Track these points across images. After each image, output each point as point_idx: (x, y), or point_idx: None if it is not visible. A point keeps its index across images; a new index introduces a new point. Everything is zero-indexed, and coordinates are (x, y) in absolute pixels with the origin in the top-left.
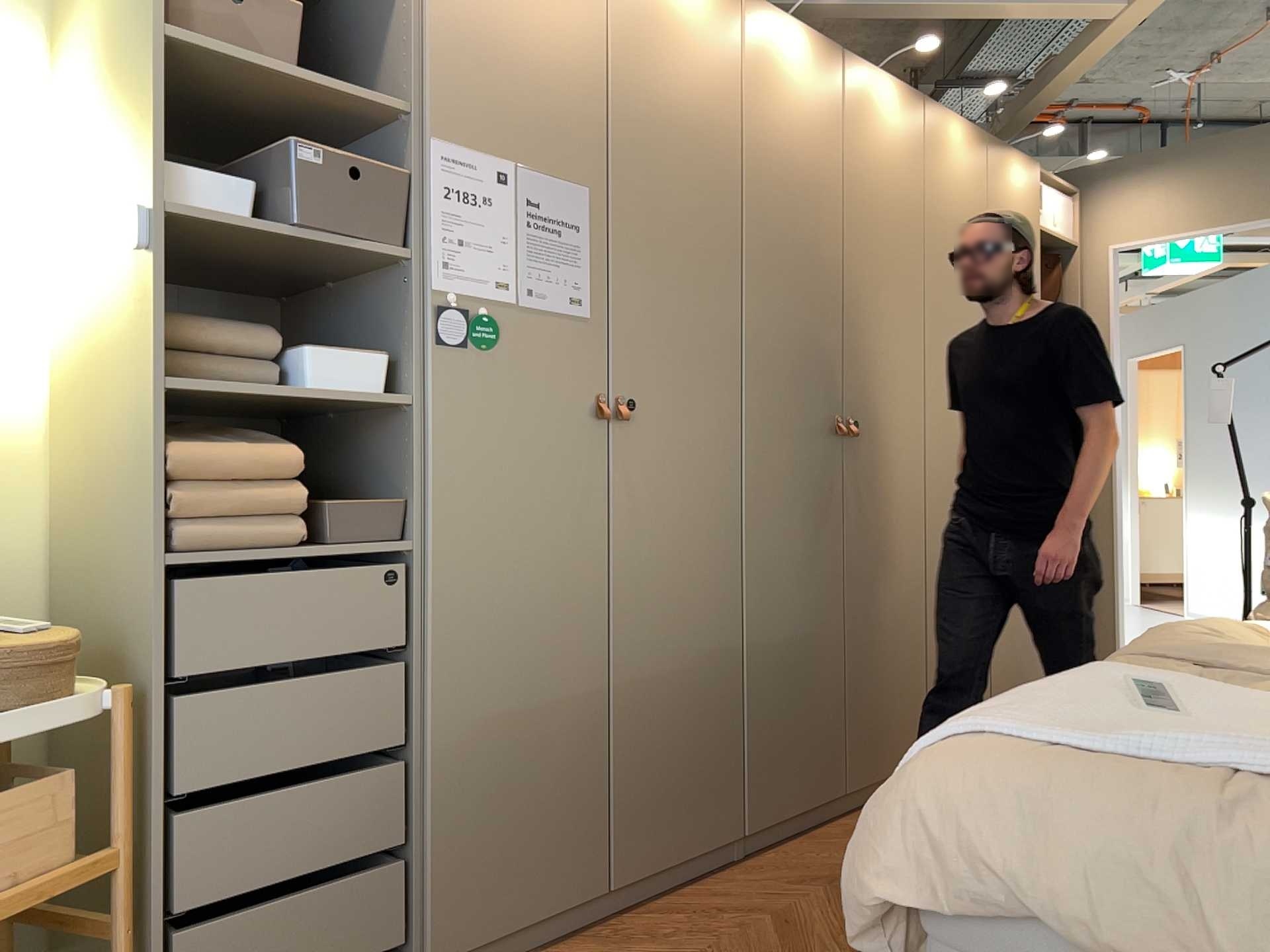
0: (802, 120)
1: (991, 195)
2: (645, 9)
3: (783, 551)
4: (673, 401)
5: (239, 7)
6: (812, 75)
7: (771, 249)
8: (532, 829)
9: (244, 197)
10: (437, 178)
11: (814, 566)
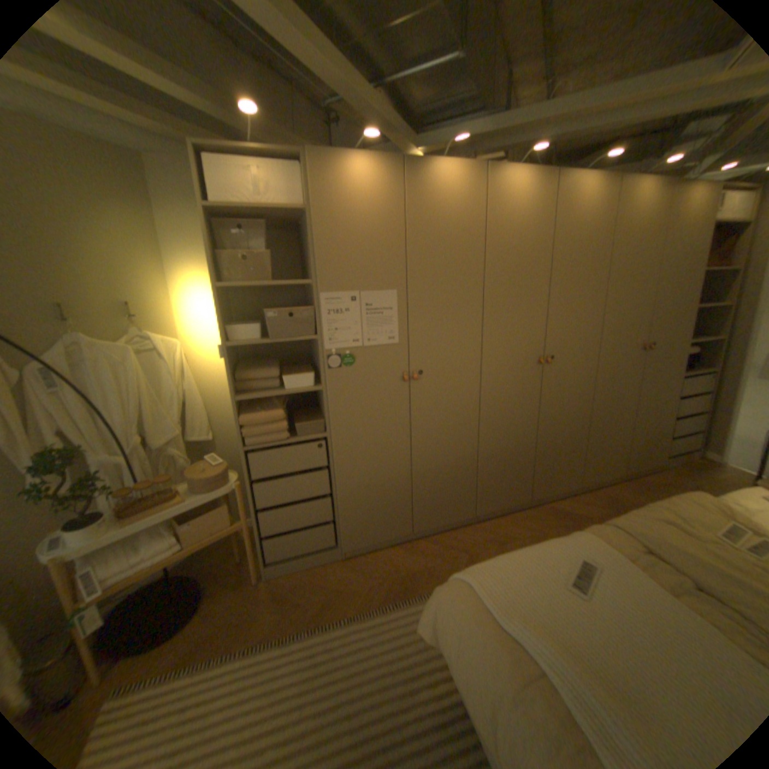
0: (524, 220)
1: (670, 216)
2: (424, 197)
3: (500, 417)
4: (441, 367)
5: (246, 261)
6: (532, 192)
7: (499, 290)
8: (379, 516)
9: (255, 331)
10: (324, 308)
11: (517, 420)
